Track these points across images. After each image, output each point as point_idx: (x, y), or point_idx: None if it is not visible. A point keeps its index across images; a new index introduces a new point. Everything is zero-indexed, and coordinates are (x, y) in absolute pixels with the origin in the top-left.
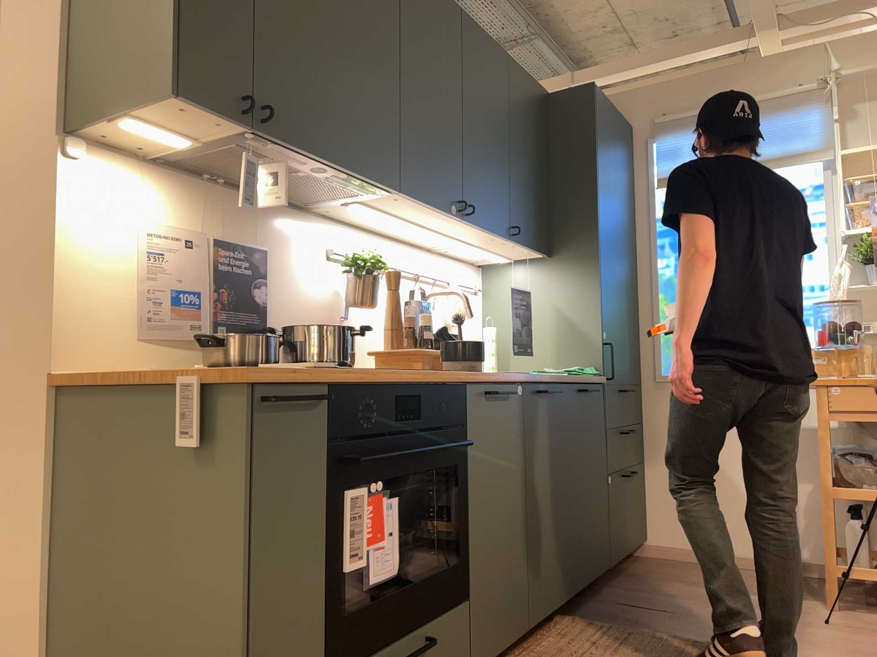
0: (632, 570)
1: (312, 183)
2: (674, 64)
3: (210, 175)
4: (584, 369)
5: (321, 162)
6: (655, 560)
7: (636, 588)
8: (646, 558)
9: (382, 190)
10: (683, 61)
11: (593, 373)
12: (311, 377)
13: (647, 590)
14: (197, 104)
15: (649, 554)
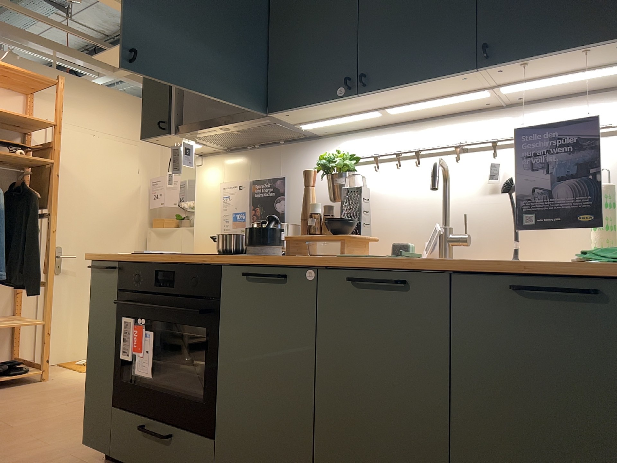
0: None
1: (257, 130)
2: None
3: (248, 146)
4: None
5: (212, 127)
6: None
7: None
8: None
9: (272, 116)
10: None
11: None
12: (108, 258)
13: None
14: (151, 137)
15: None
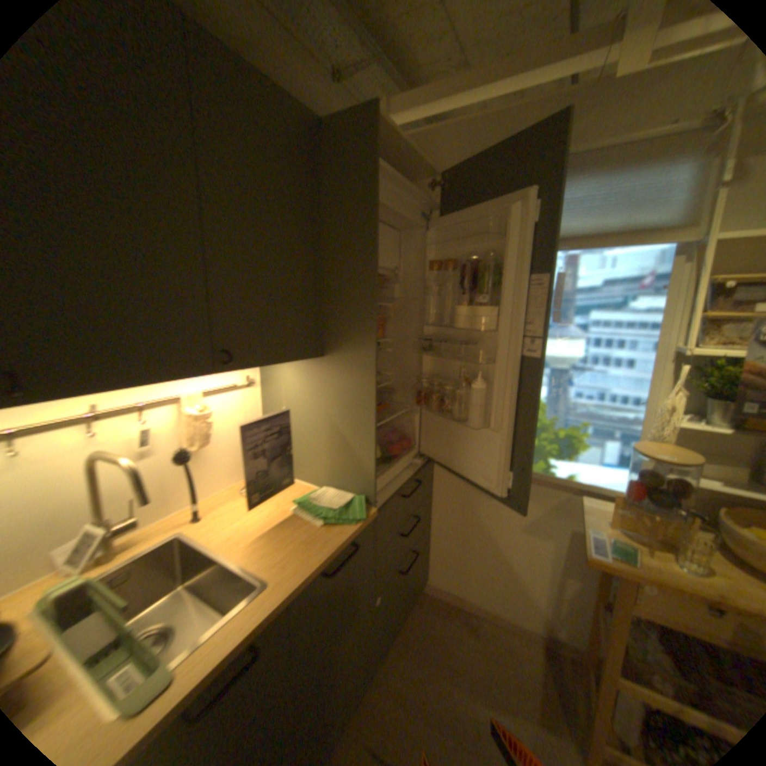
0: (405, 633)
1: None
2: (507, 87)
3: None
4: (351, 501)
5: None
6: (432, 604)
7: (398, 693)
8: (425, 599)
9: None
10: (519, 81)
11: (356, 520)
12: None
13: (407, 702)
14: None
15: (428, 594)
